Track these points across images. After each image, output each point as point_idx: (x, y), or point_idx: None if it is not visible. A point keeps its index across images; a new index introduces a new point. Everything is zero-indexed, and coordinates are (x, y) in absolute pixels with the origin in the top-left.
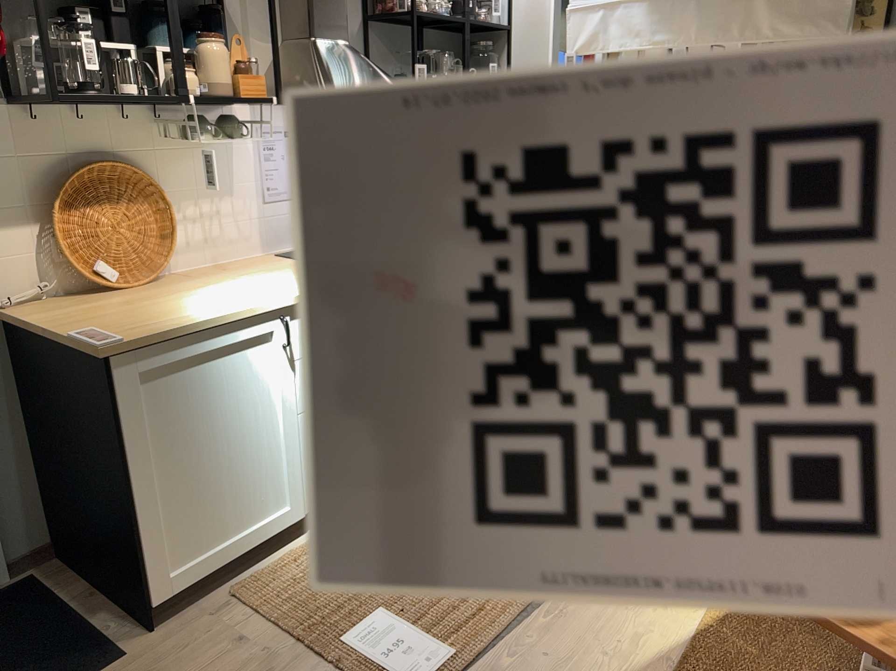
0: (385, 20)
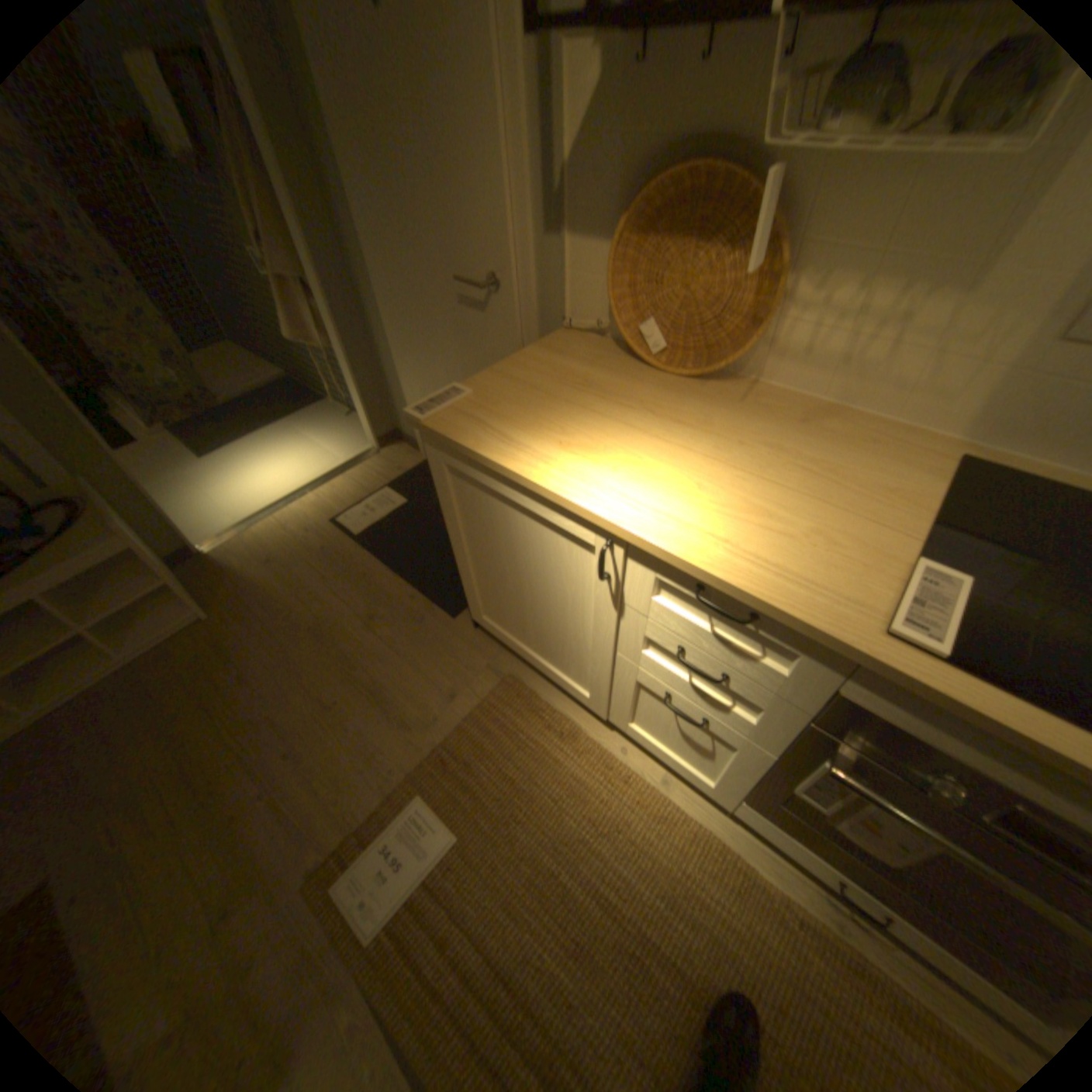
0: None
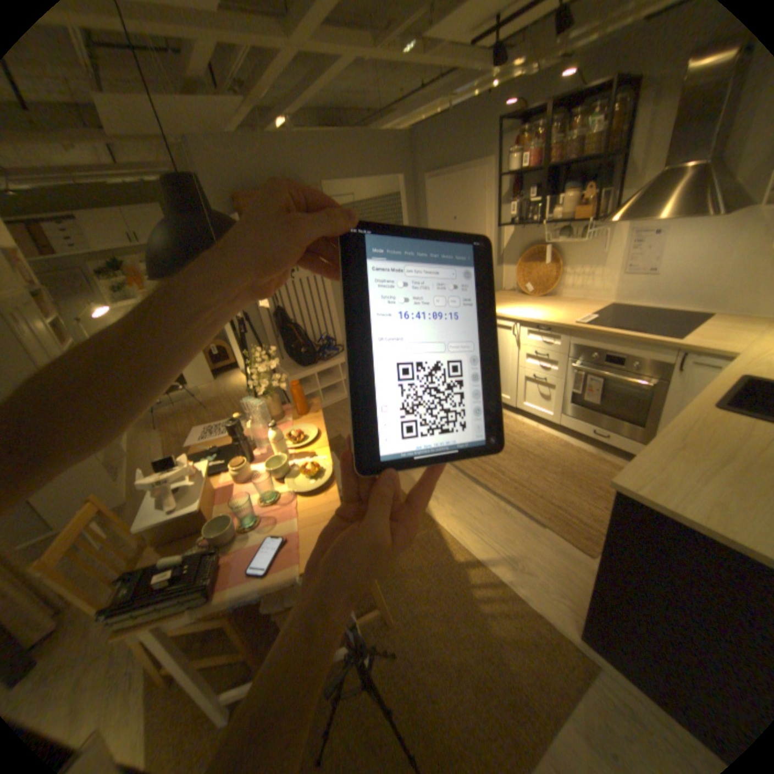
0: None
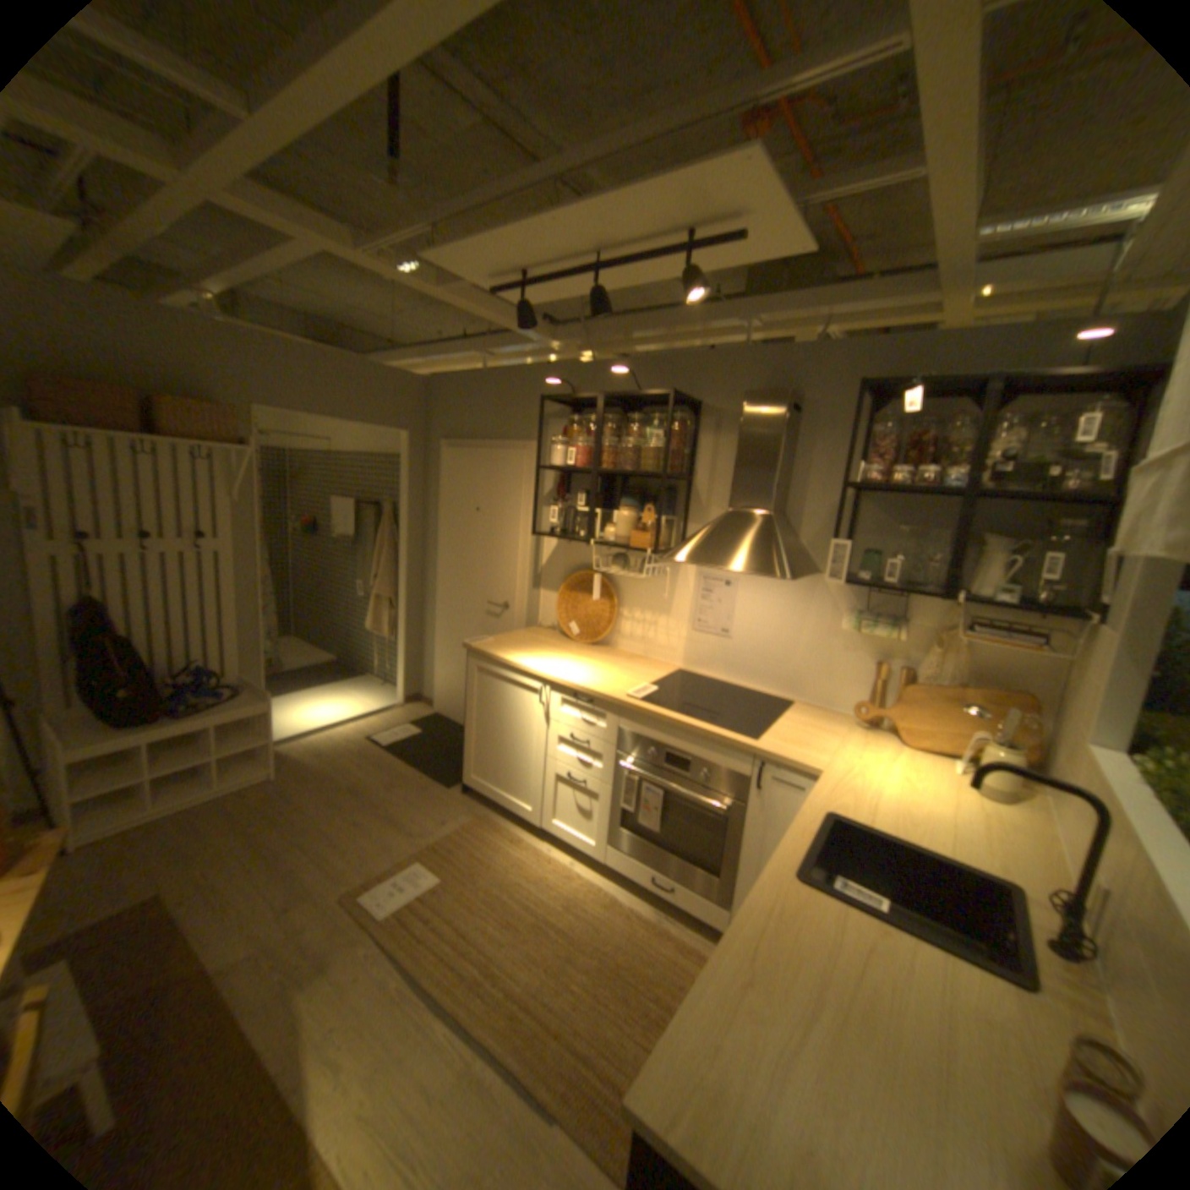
0: (887, 490)
